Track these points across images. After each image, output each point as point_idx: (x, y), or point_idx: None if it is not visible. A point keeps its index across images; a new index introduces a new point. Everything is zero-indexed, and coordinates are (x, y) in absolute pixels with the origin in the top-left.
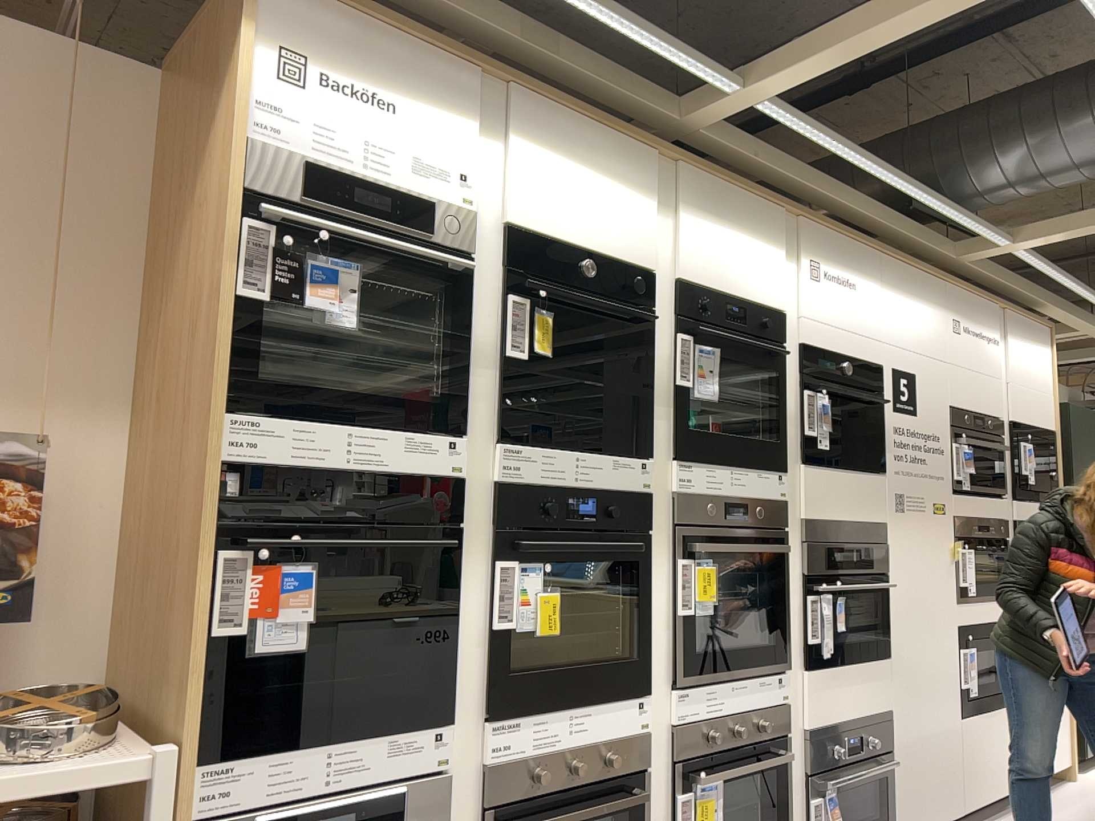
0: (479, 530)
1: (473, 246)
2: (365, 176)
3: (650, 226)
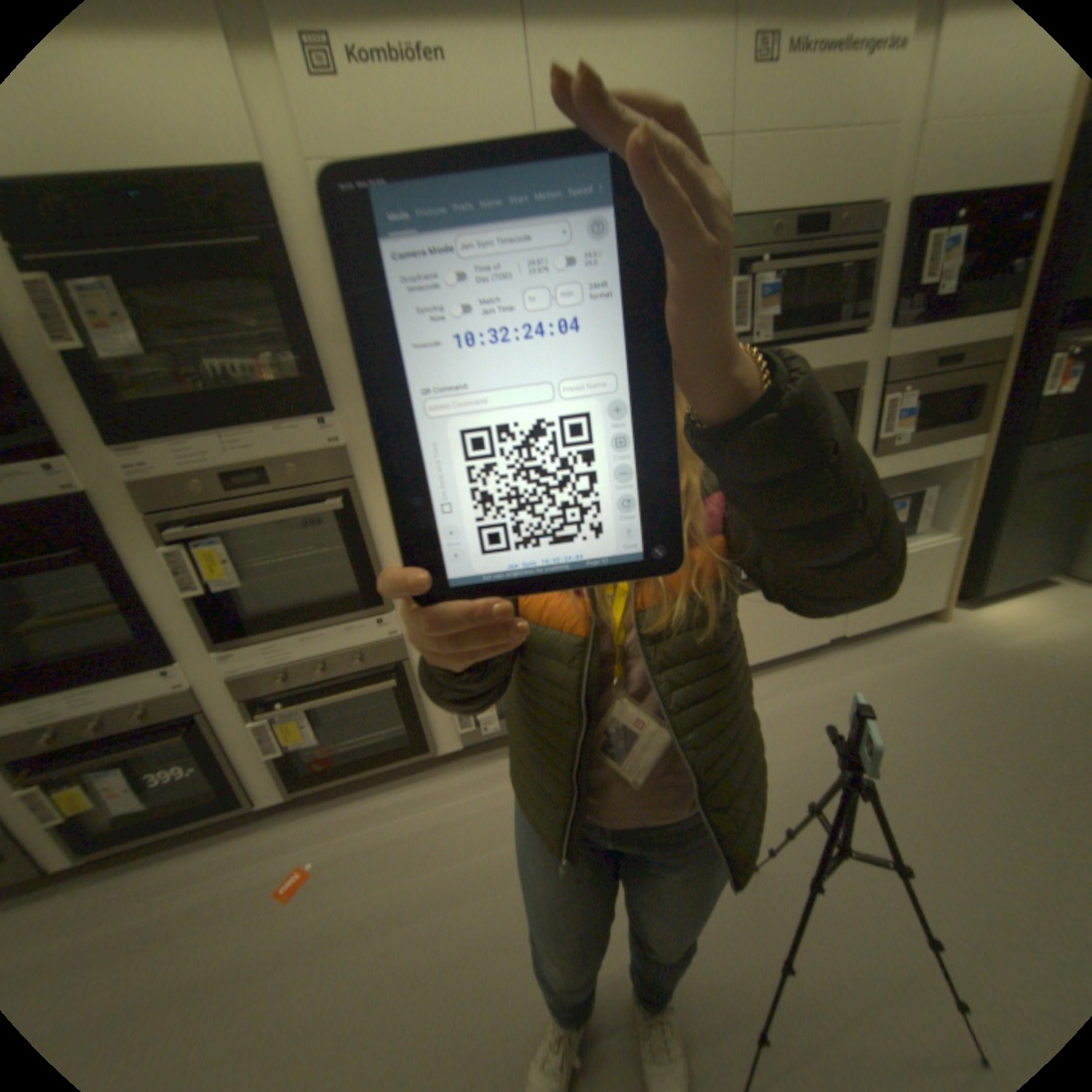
0: None
1: None
2: None
3: None
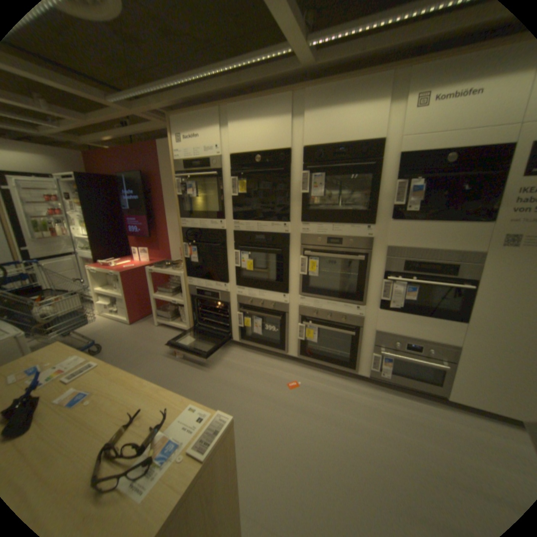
0: (230, 244)
1: (218, 166)
2: (191, 157)
3: (288, 127)
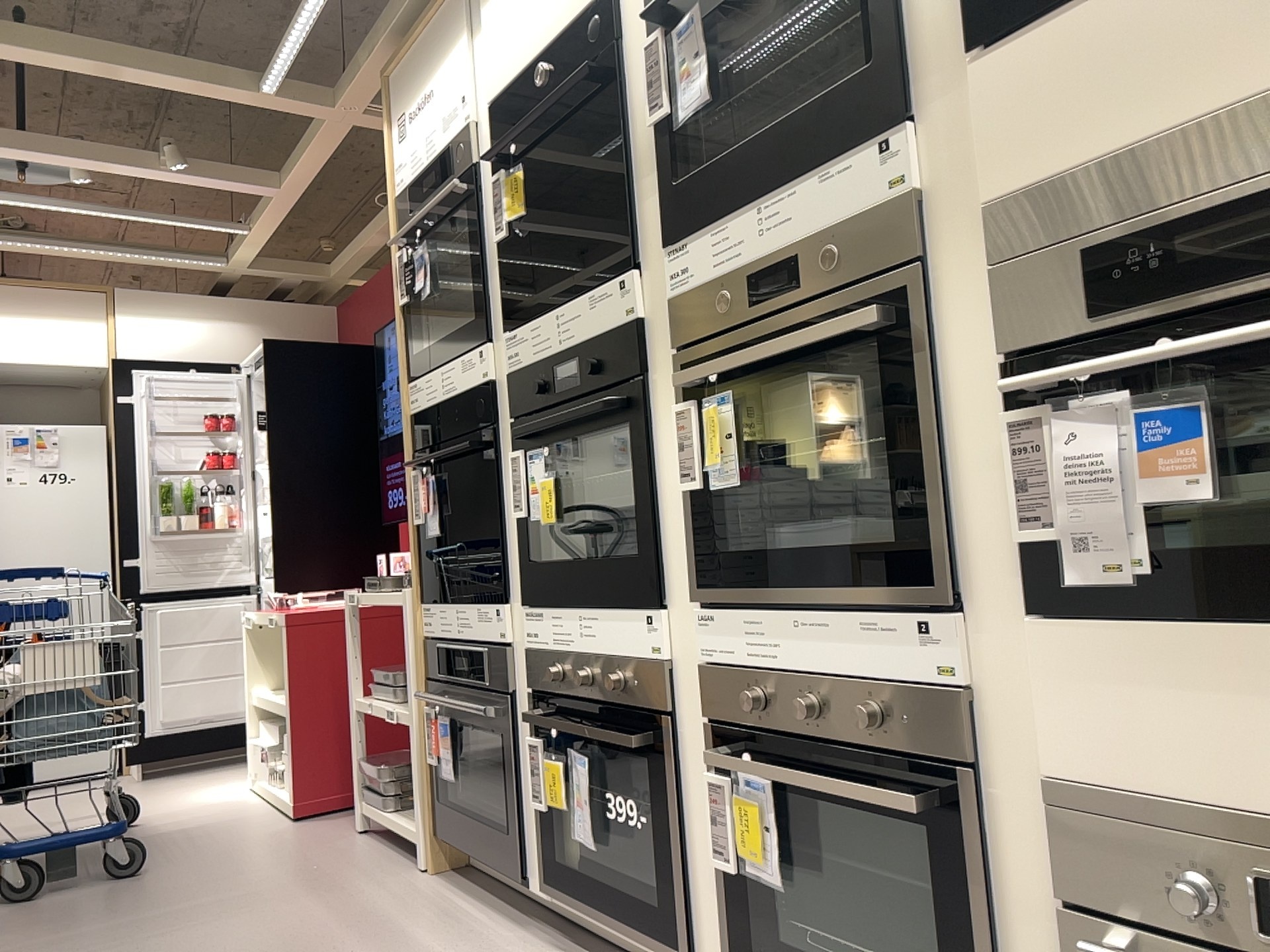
0: (506, 429)
1: (467, 155)
2: (423, 166)
3: None
